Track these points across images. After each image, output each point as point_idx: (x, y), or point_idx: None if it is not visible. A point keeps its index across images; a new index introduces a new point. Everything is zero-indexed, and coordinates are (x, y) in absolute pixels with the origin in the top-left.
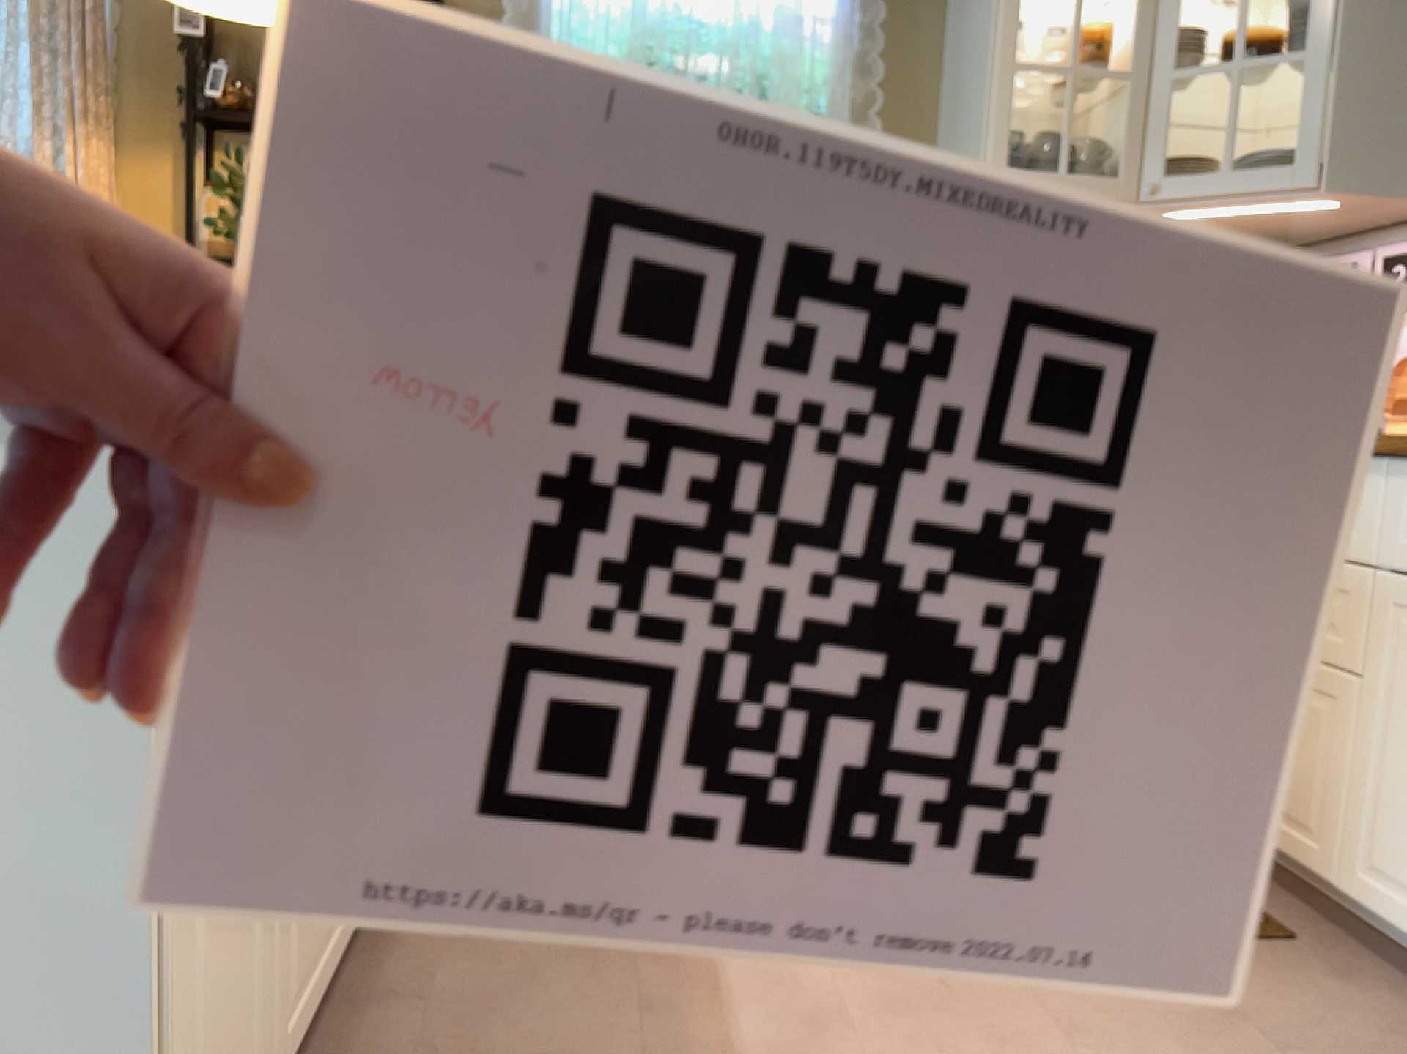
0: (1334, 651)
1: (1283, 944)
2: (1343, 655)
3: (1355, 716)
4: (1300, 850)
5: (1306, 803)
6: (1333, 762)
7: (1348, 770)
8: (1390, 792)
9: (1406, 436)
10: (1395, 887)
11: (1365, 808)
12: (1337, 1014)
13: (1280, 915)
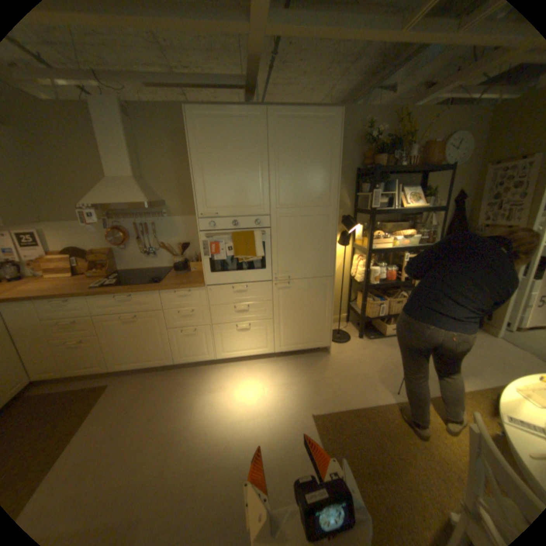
0: (84, 334)
1: (105, 388)
2: (87, 334)
3: (96, 343)
4: (93, 371)
5: (90, 363)
6: (94, 353)
7: (99, 352)
8: (111, 351)
9: (82, 290)
10: (120, 365)
11: (107, 356)
12: (128, 390)
13: (96, 384)
